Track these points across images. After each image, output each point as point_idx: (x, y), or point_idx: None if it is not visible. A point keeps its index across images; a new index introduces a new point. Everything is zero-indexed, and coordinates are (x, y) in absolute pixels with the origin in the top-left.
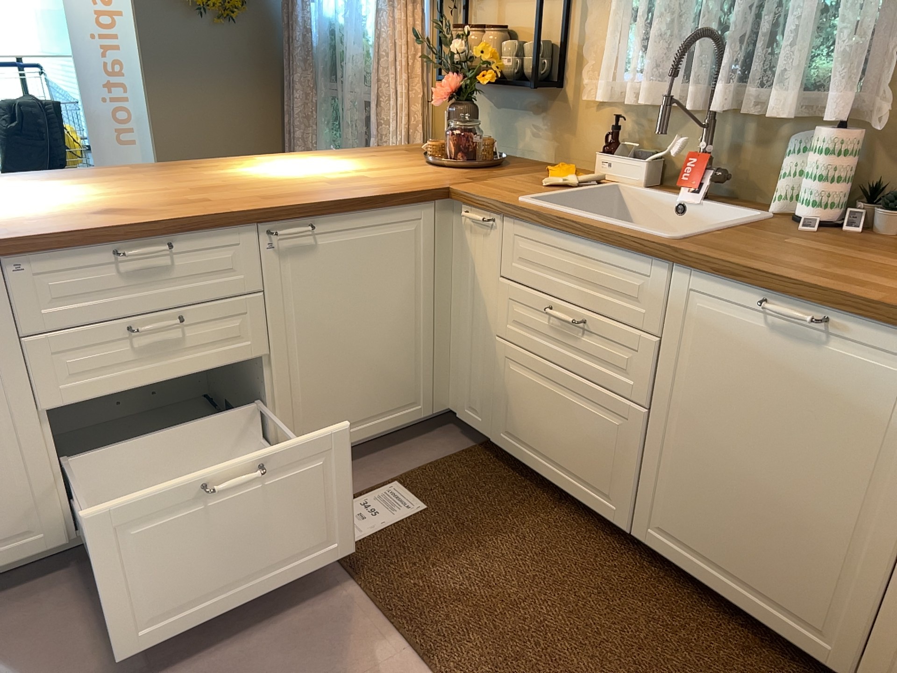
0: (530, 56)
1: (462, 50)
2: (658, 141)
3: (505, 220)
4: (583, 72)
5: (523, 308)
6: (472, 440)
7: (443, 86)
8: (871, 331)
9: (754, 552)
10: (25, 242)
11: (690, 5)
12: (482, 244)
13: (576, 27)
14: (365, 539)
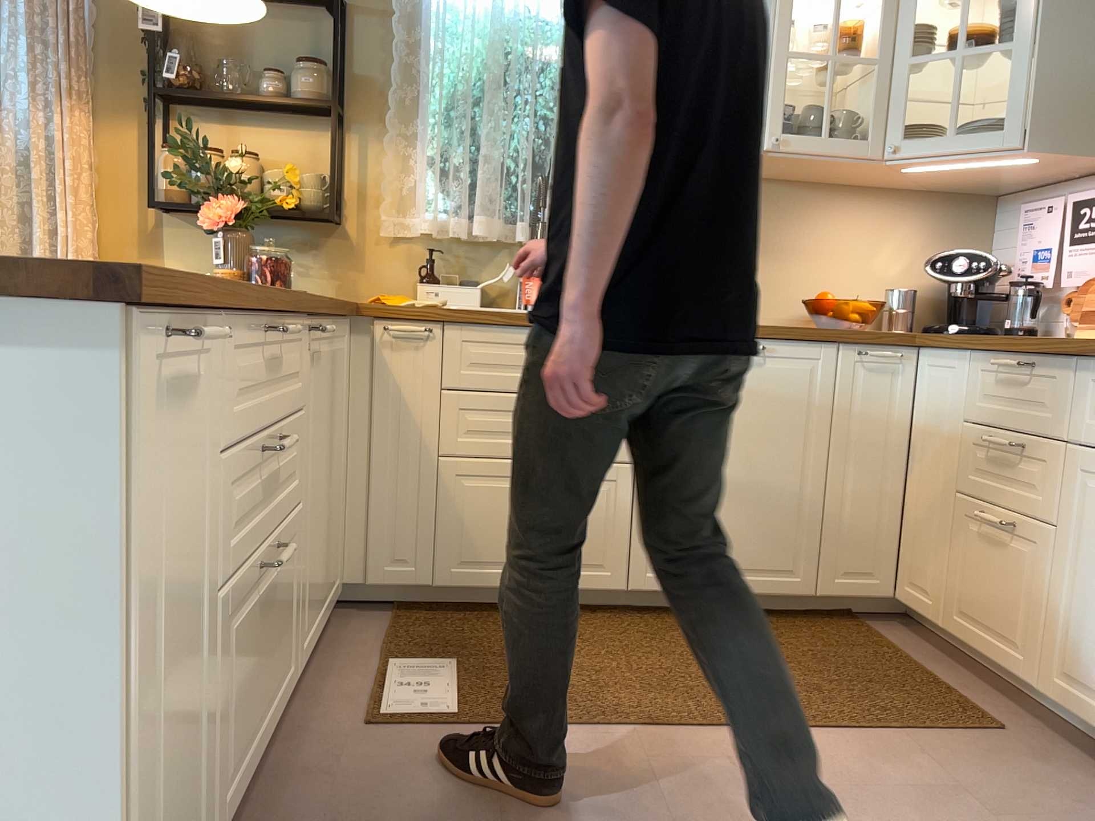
0: (314, 186)
1: (245, 169)
2: (470, 270)
3: (446, 328)
4: (370, 207)
5: (478, 415)
6: (380, 611)
7: (224, 207)
8: (790, 346)
9: (740, 538)
10: (227, 296)
11: (506, 155)
12: (409, 360)
13: (358, 164)
14: (457, 704)
